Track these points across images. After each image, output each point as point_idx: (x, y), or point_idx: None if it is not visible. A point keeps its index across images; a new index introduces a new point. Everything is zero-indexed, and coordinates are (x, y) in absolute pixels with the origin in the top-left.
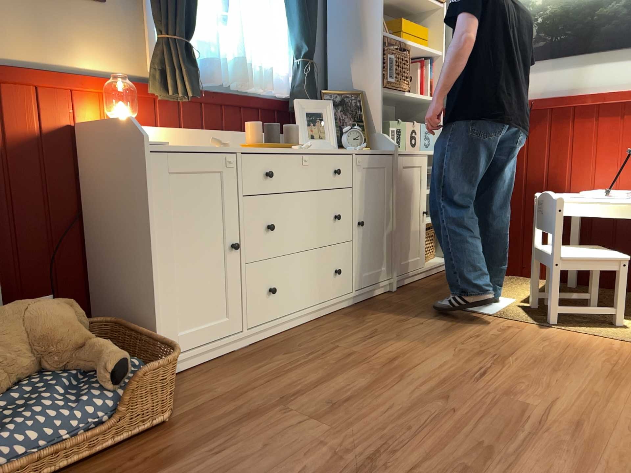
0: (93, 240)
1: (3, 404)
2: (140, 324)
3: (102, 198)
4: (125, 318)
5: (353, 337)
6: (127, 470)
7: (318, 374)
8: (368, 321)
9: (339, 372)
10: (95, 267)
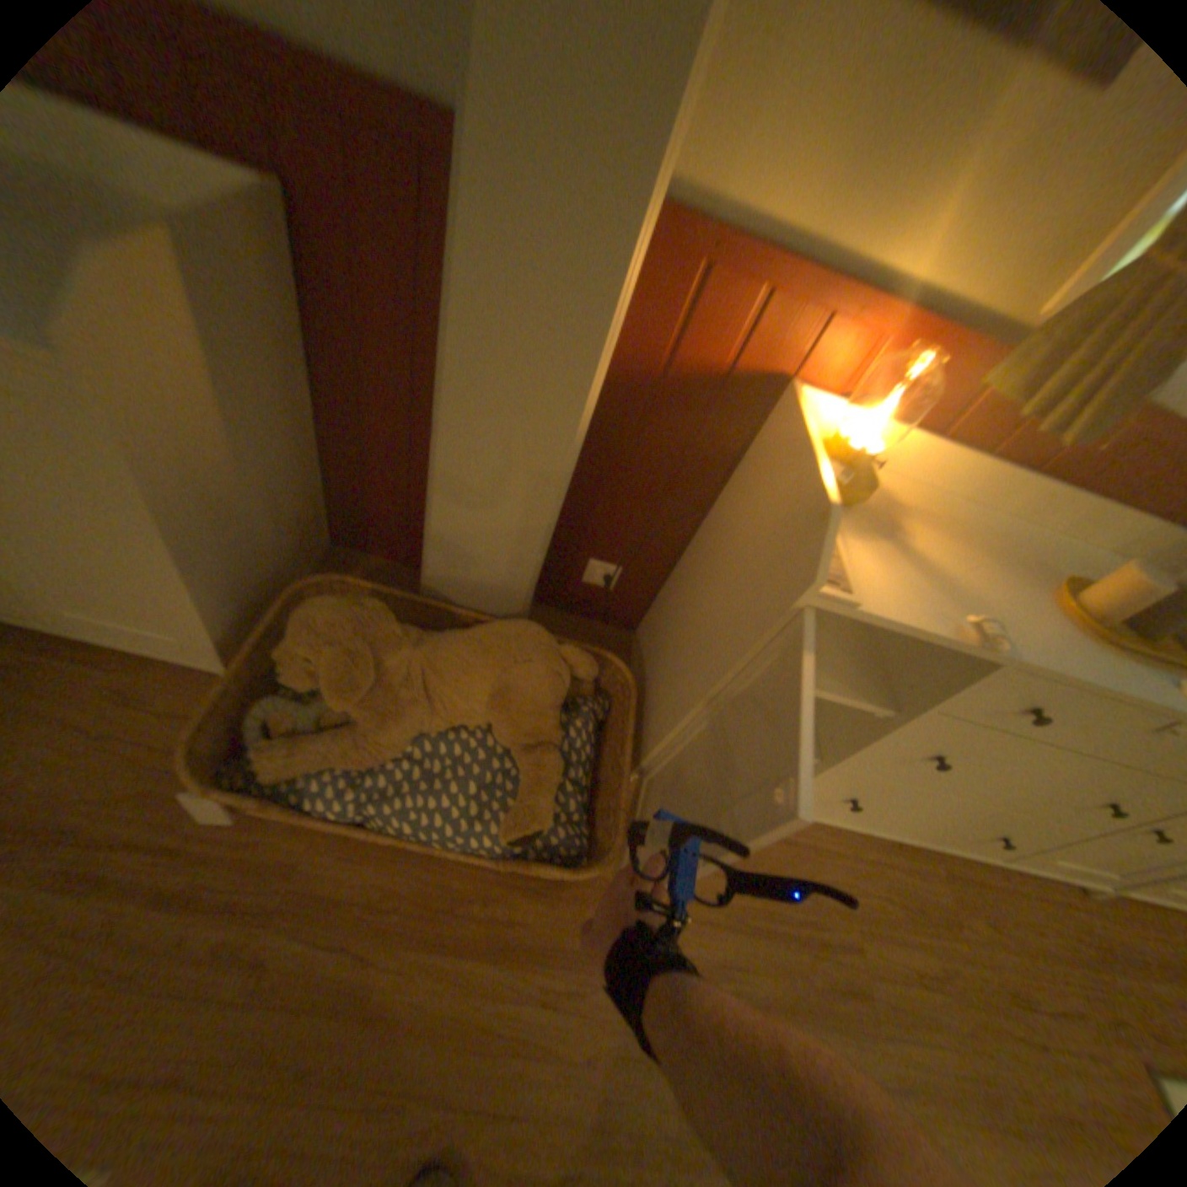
0: (698, 554)
1: (433, 751)
2: (652, 718)
3: (733, 537)
4: (654, 681)
5: (908, 951)
6: (474, 919)
7: (781, 989)
8: (970, 937)
9: (808, 1023)
10: (680, 582)
